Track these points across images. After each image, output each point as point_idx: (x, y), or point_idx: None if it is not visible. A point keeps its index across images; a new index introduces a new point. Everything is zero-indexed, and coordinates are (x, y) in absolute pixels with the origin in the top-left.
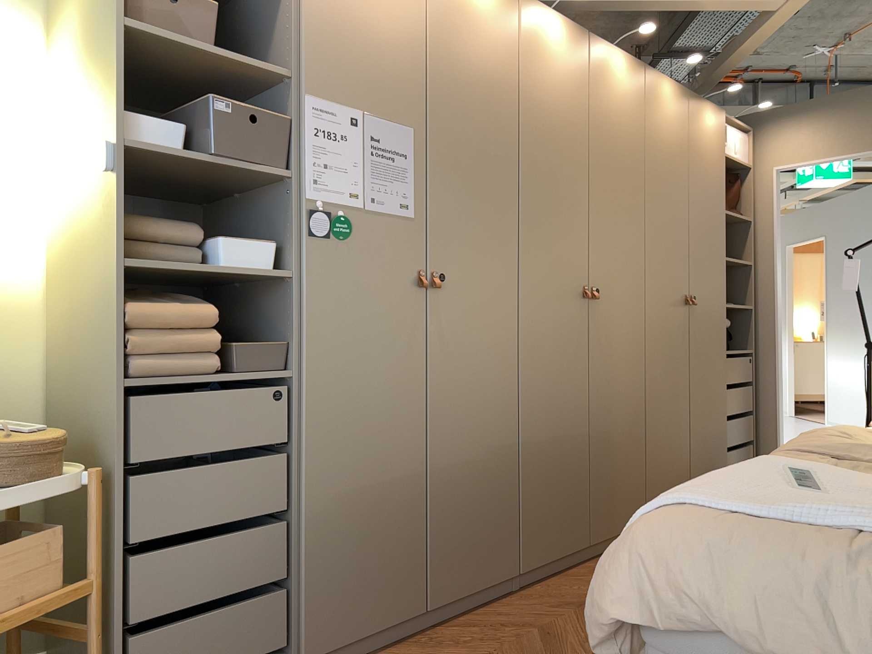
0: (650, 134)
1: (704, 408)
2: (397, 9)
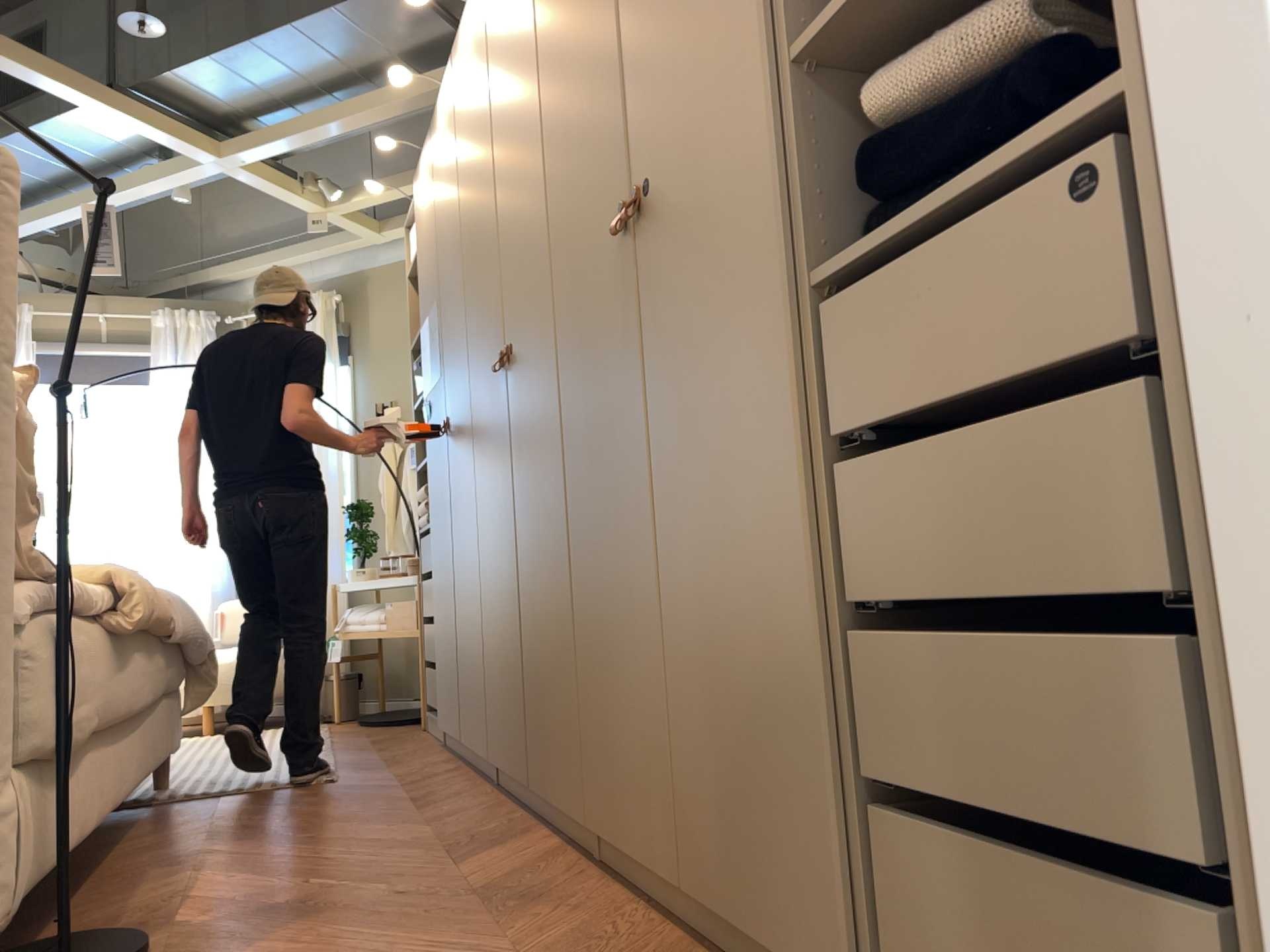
0: None
1: (696, 554)
2: (436, 218)
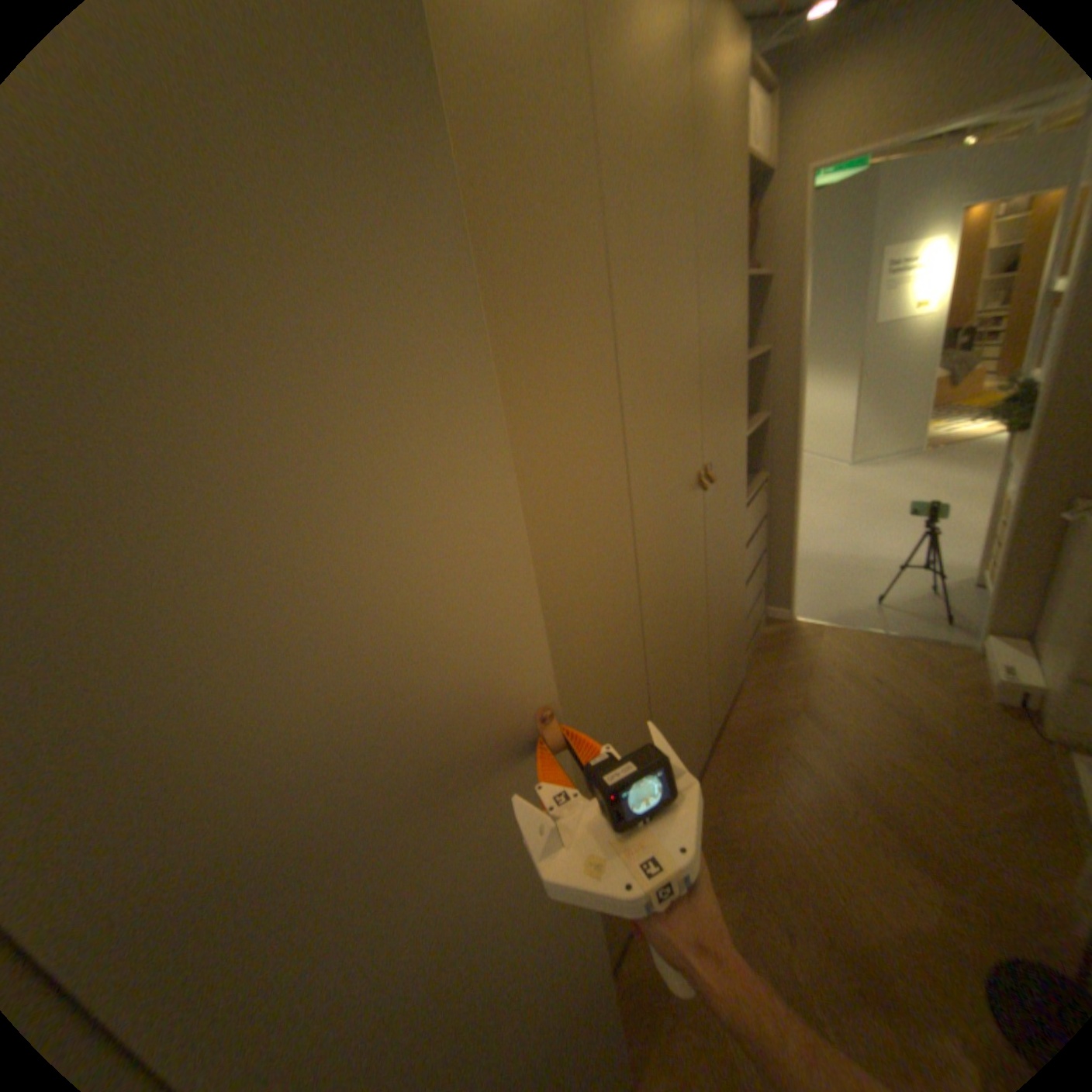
0: (606, 106)
1: (723, 618)
2: None
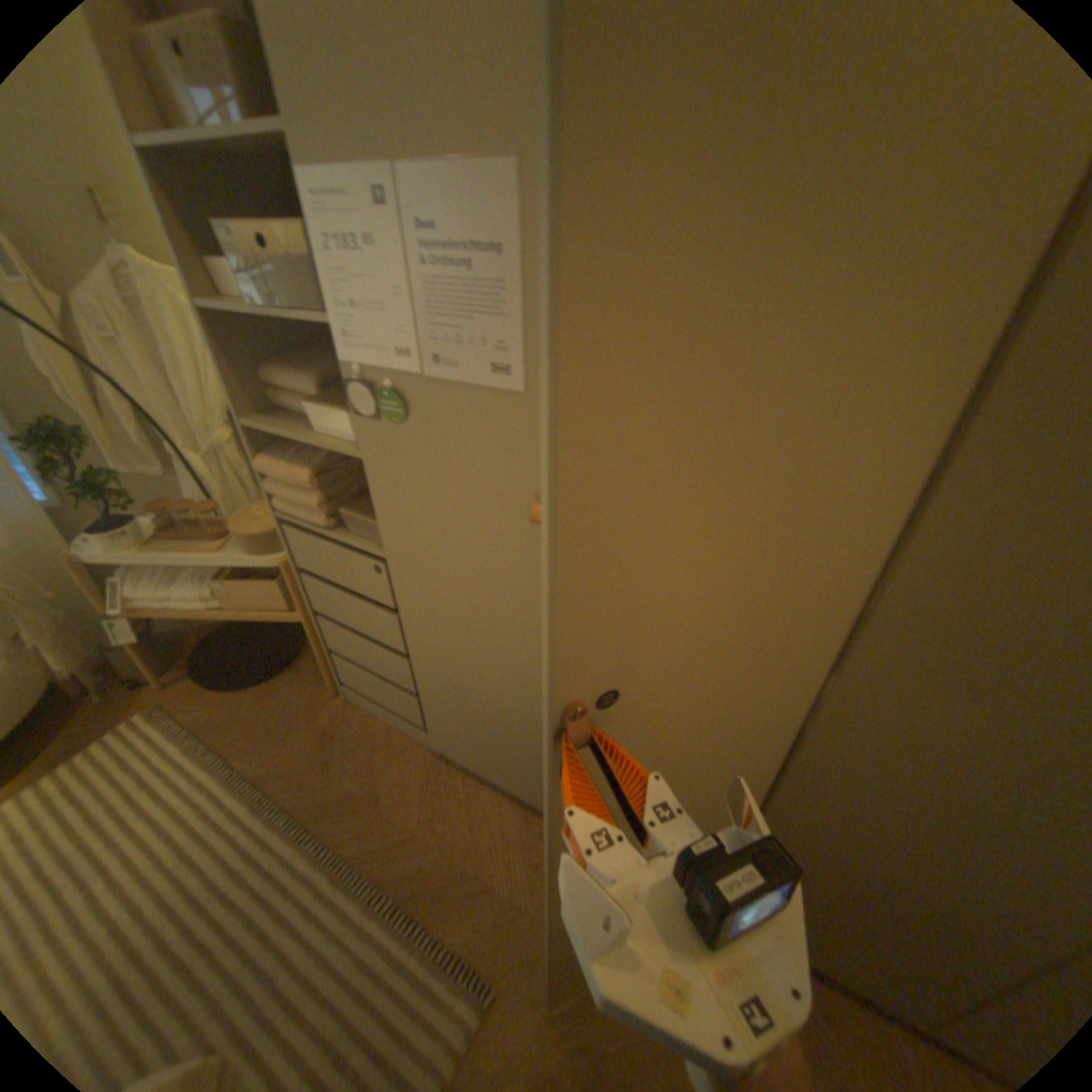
0: None
1: None
2: None
